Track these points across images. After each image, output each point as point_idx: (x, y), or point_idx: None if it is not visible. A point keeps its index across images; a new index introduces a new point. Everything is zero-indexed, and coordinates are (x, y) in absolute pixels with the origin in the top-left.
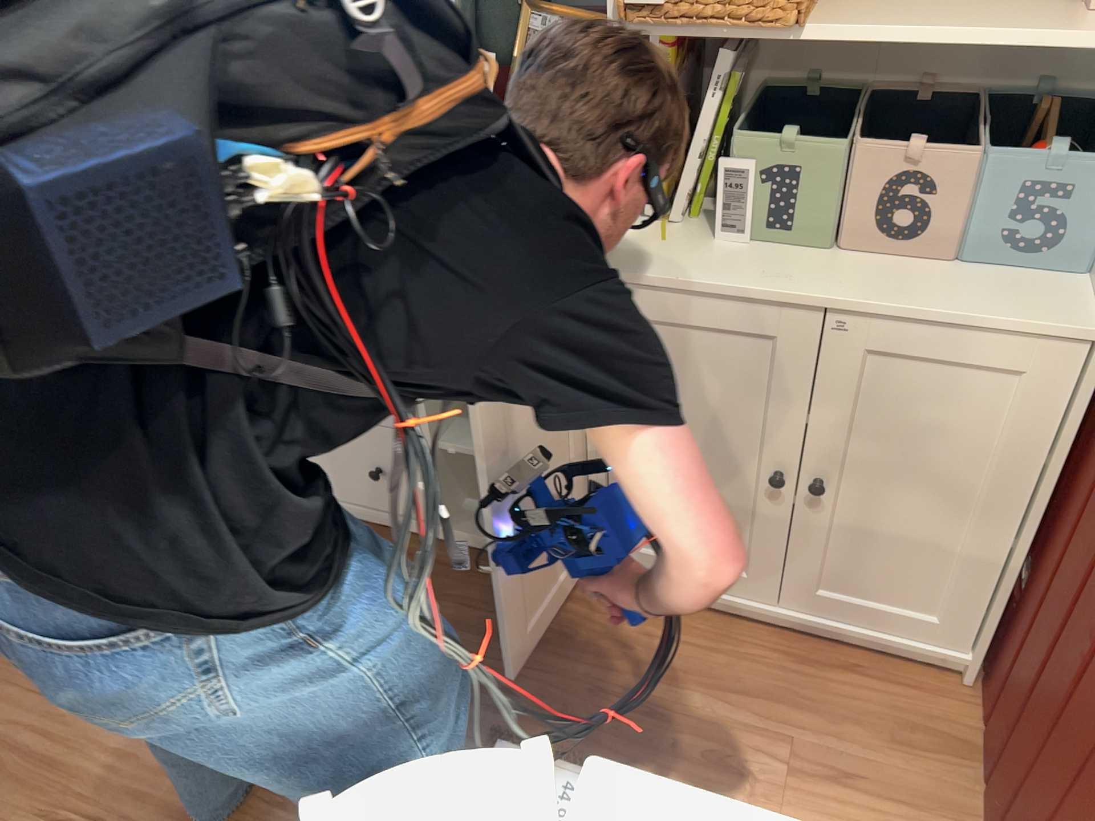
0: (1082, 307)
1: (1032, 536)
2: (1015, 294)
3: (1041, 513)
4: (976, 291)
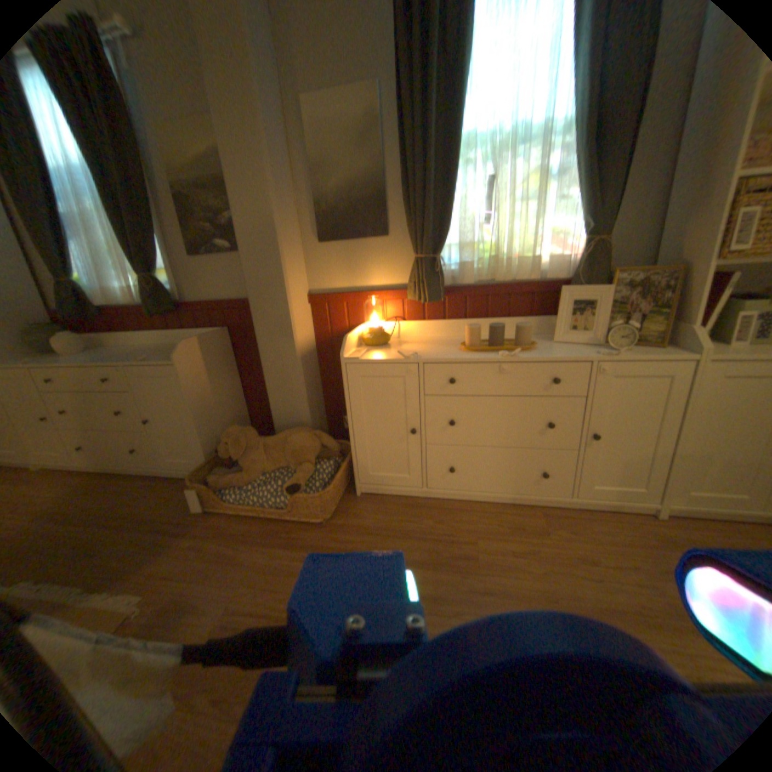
0: None
1: None
2: None
3: None
4: None
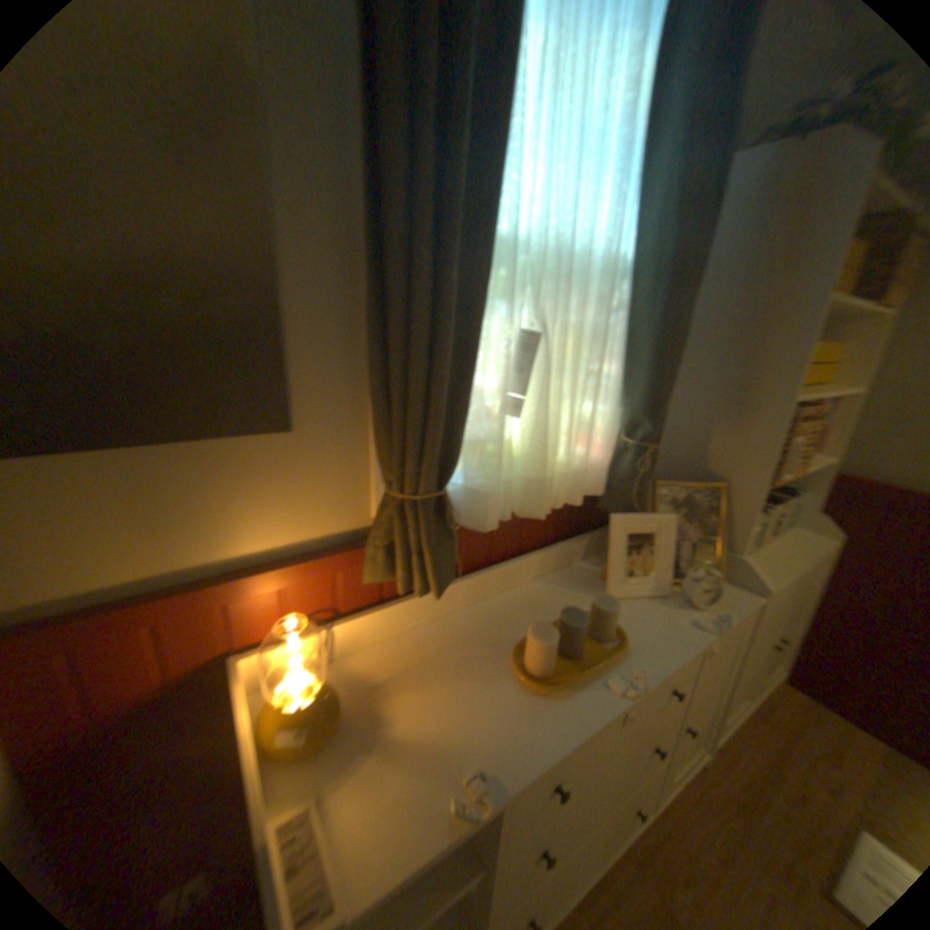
0: (823, 536)
1: (814, 616)
2: (805, 539)
3: (818, 606)
4: (801, 542)
